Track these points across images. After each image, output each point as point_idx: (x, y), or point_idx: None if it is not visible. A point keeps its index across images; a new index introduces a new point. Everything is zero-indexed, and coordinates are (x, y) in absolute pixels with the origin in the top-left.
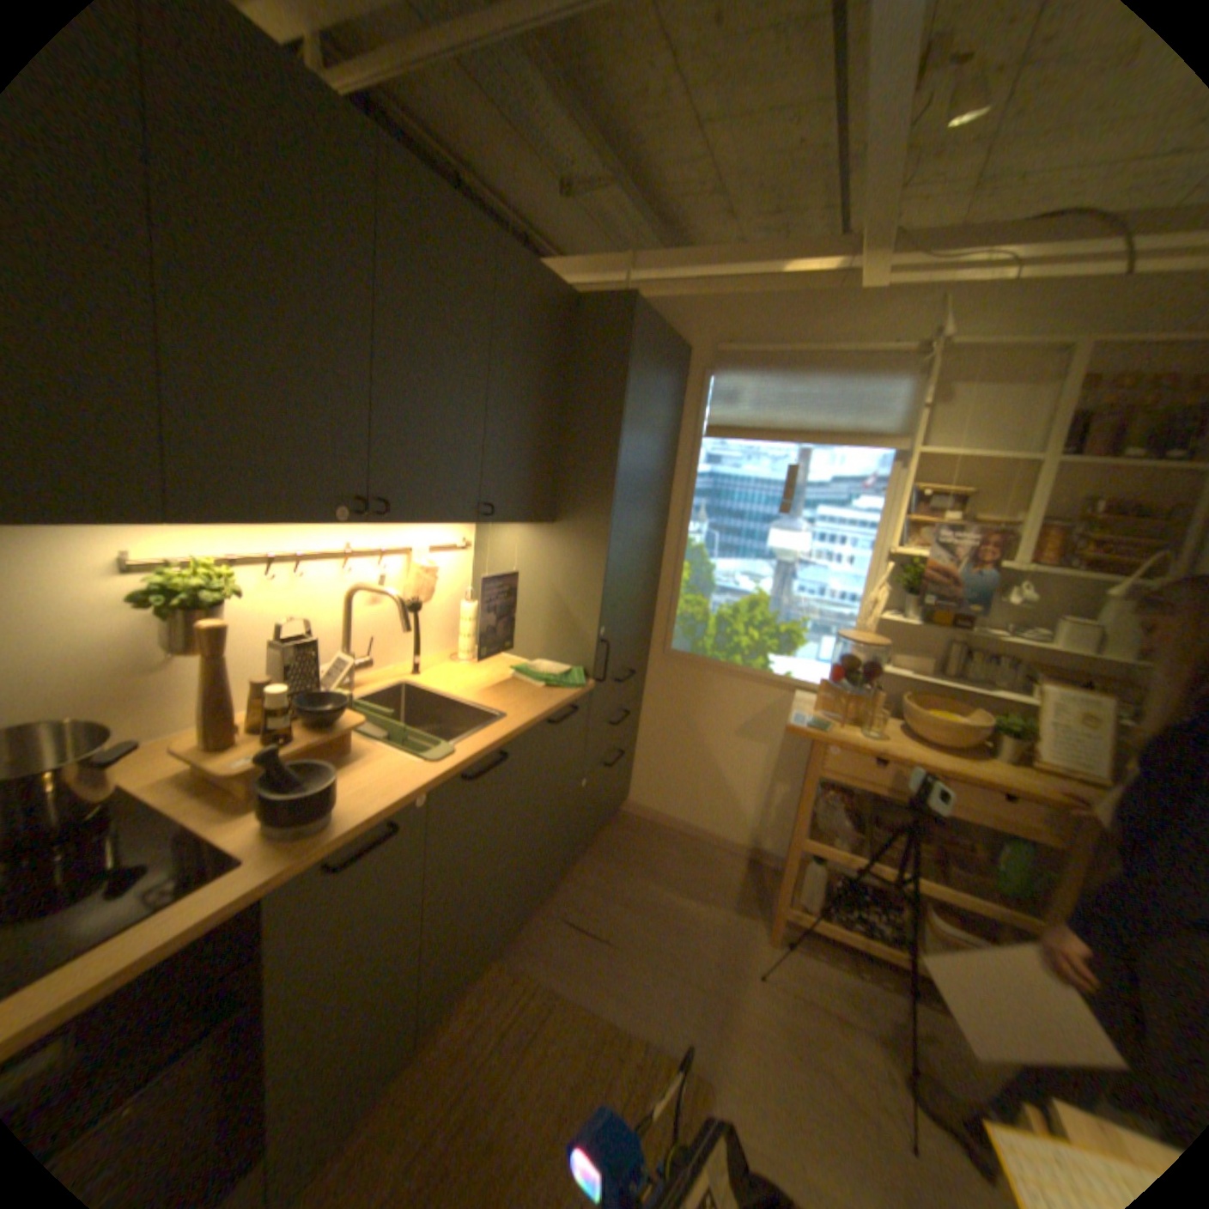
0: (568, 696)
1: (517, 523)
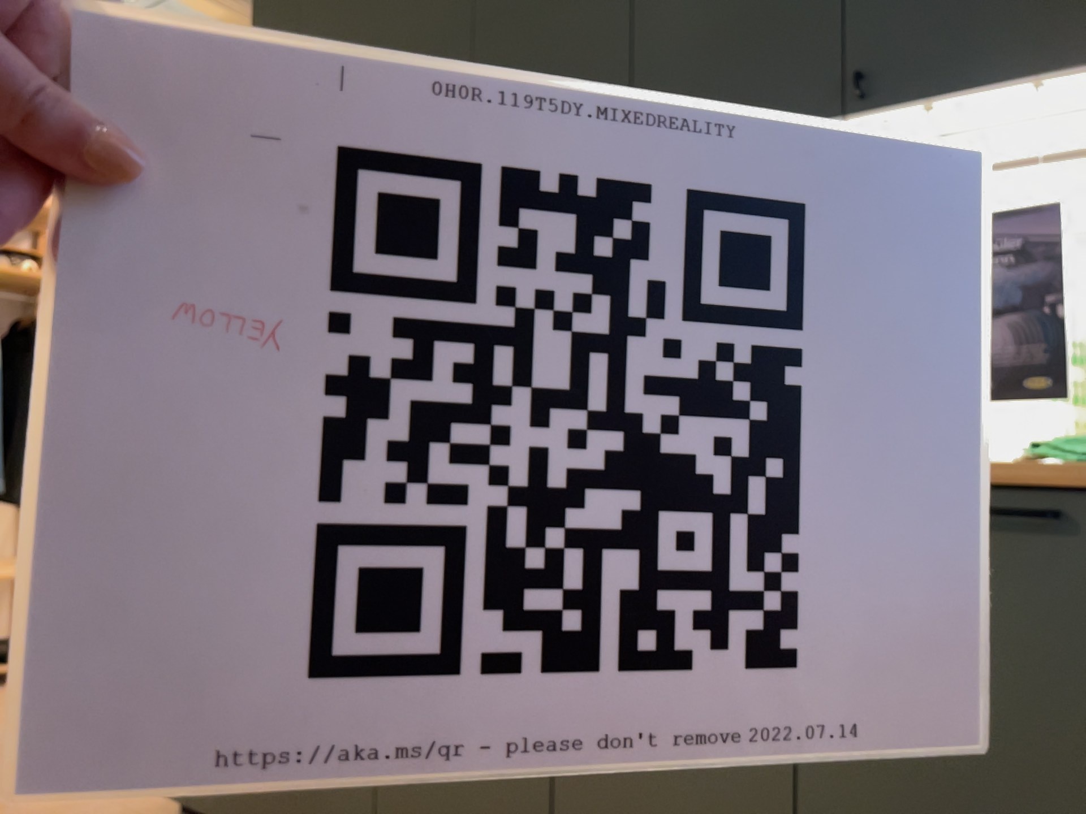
0: (1050, 475)
1: (1018, 89)
